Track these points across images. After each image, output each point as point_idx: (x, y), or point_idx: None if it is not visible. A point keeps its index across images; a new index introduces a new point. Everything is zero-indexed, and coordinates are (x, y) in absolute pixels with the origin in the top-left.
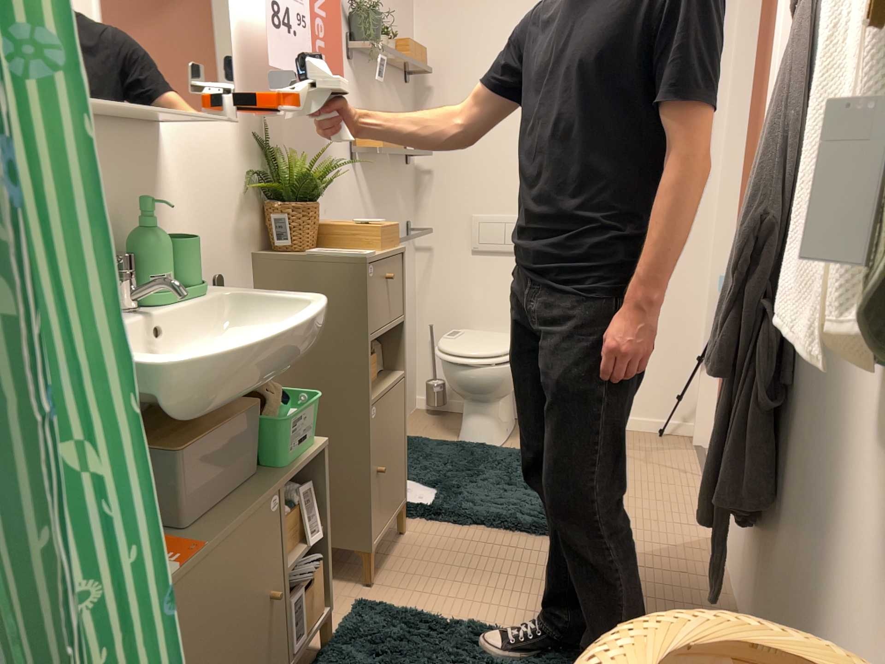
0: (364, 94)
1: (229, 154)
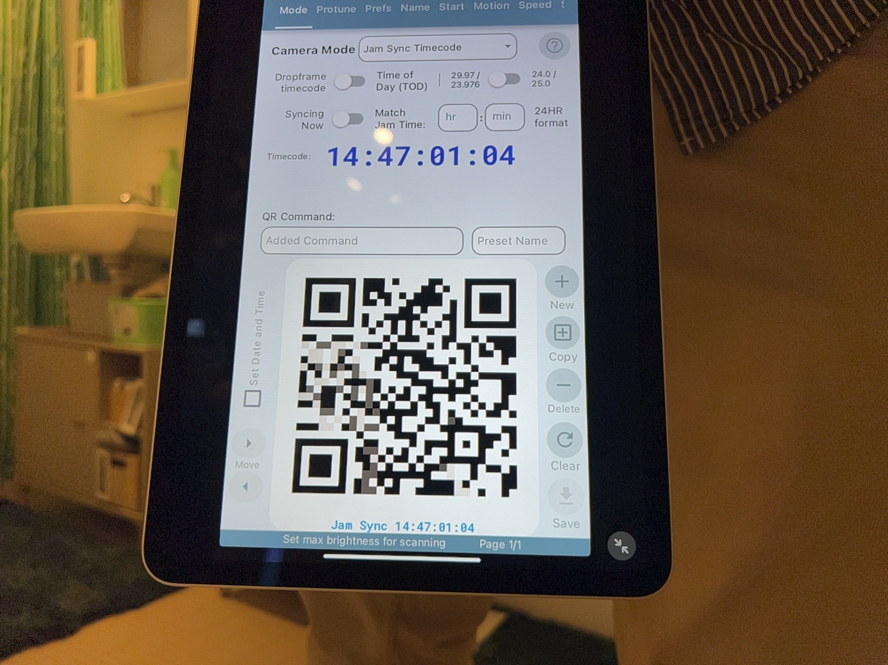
0: None
1: None
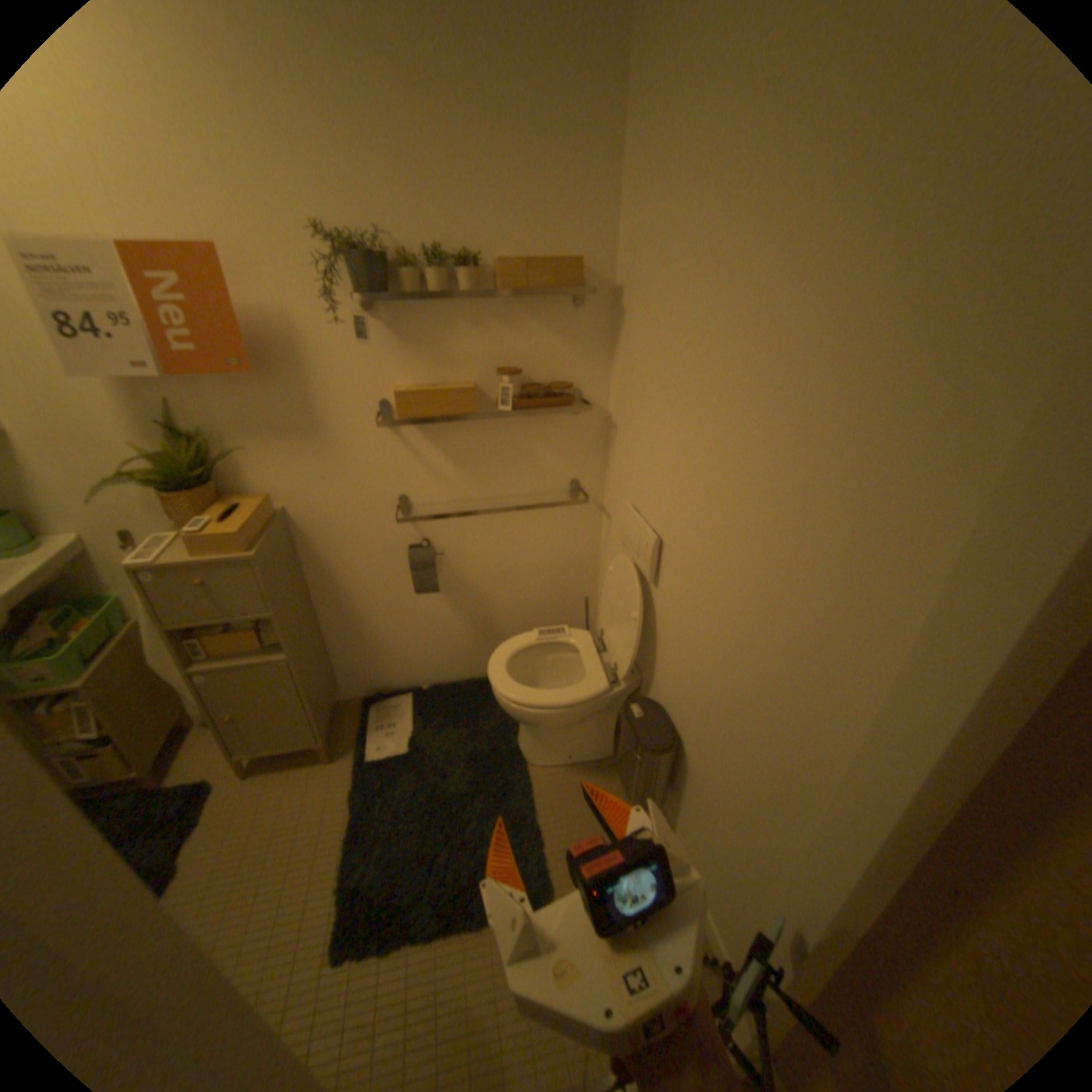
0: (415, 338)
1: (106, 441)
